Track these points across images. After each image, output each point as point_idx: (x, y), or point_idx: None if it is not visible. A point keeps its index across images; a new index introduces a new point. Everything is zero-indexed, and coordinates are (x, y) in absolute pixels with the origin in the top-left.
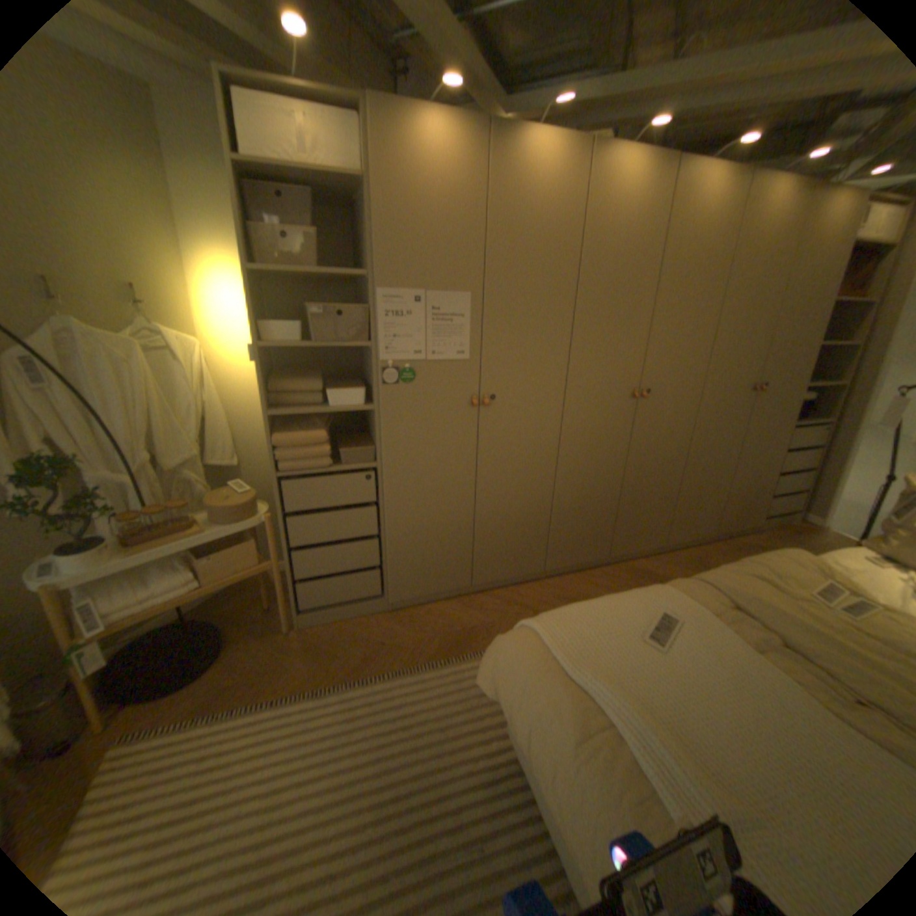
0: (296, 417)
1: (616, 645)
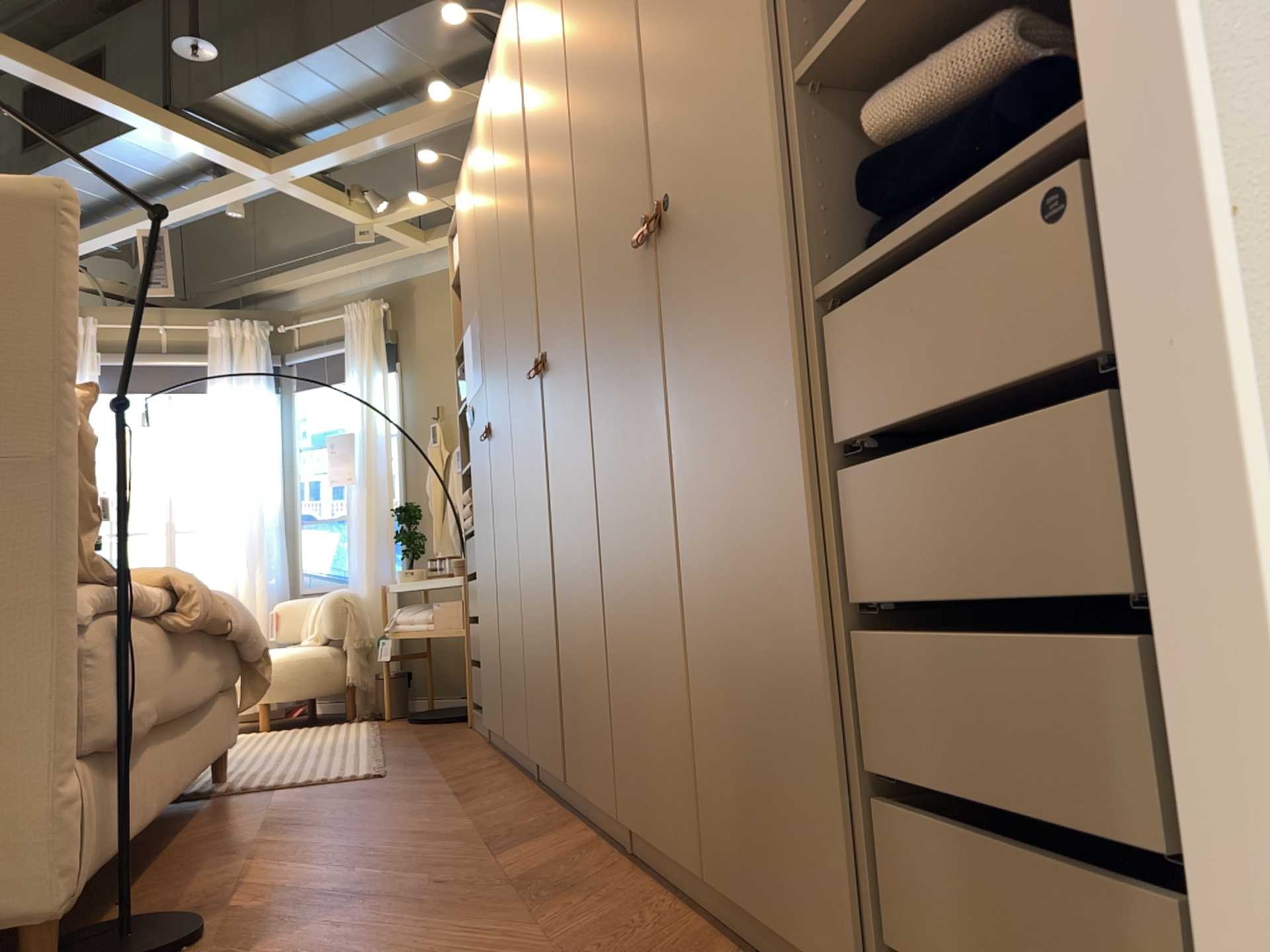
0: None
1: None
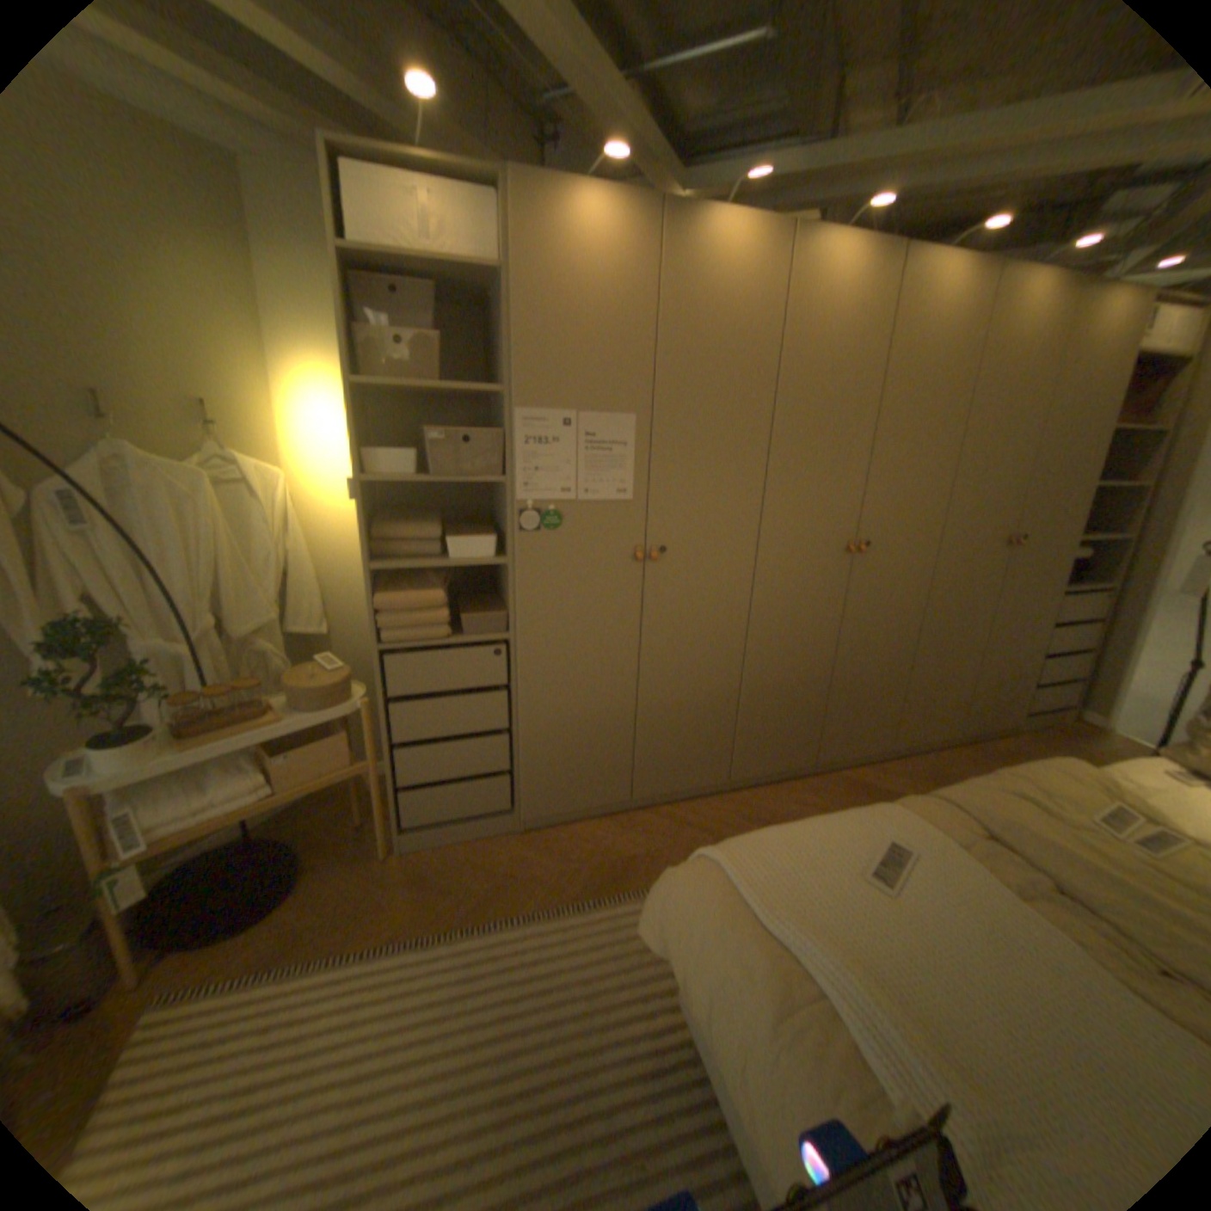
0: (406, 573)
1: (827, 886)
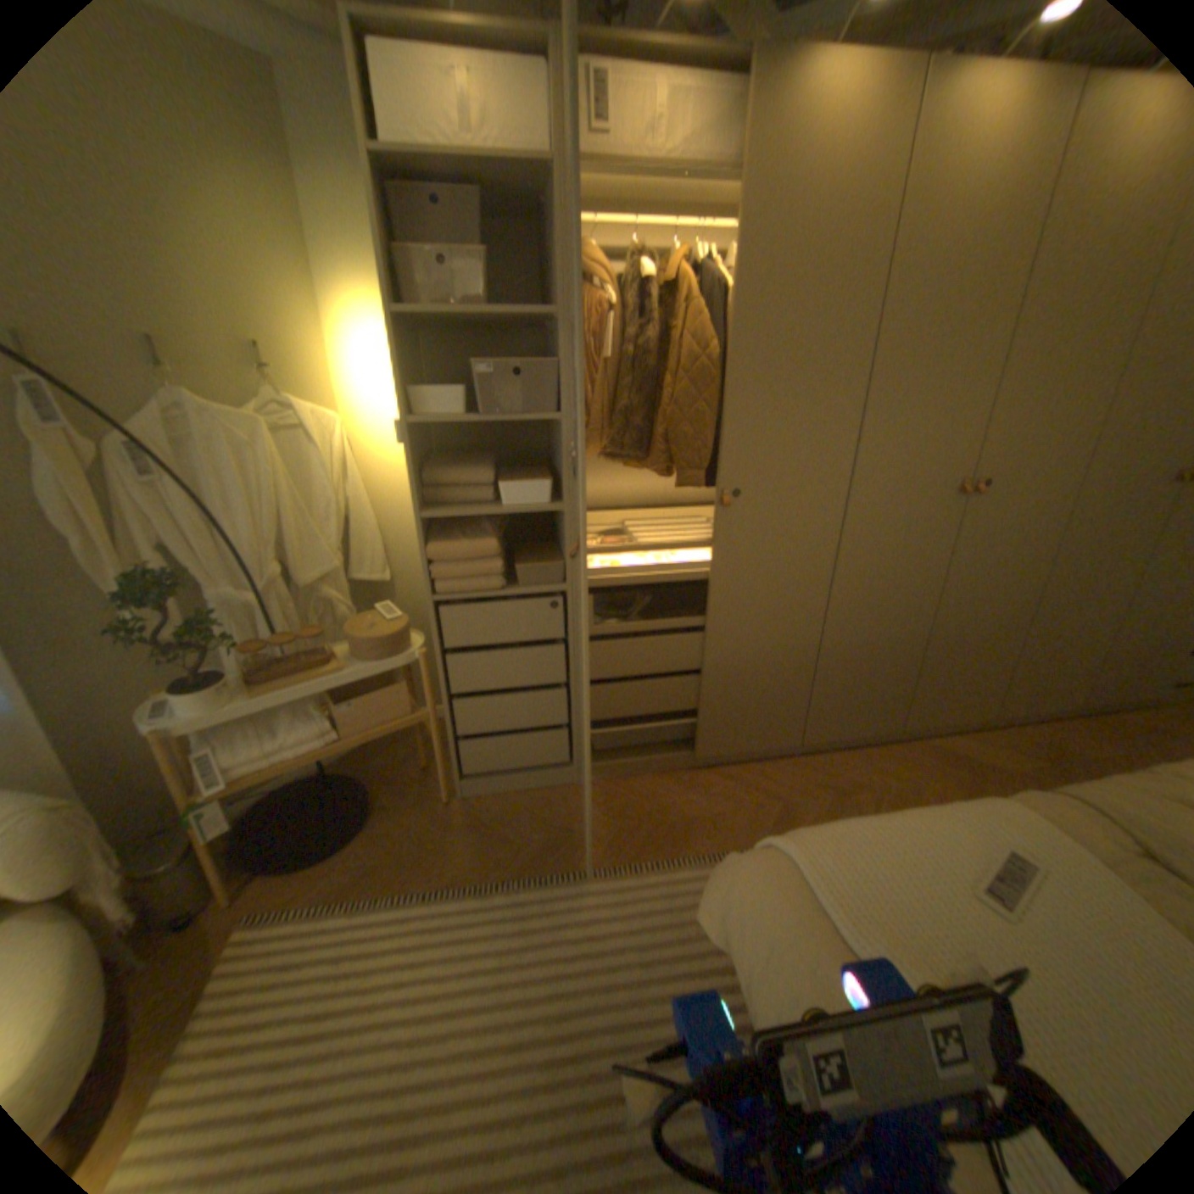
0: (460, 520)
1: (928, 900)
